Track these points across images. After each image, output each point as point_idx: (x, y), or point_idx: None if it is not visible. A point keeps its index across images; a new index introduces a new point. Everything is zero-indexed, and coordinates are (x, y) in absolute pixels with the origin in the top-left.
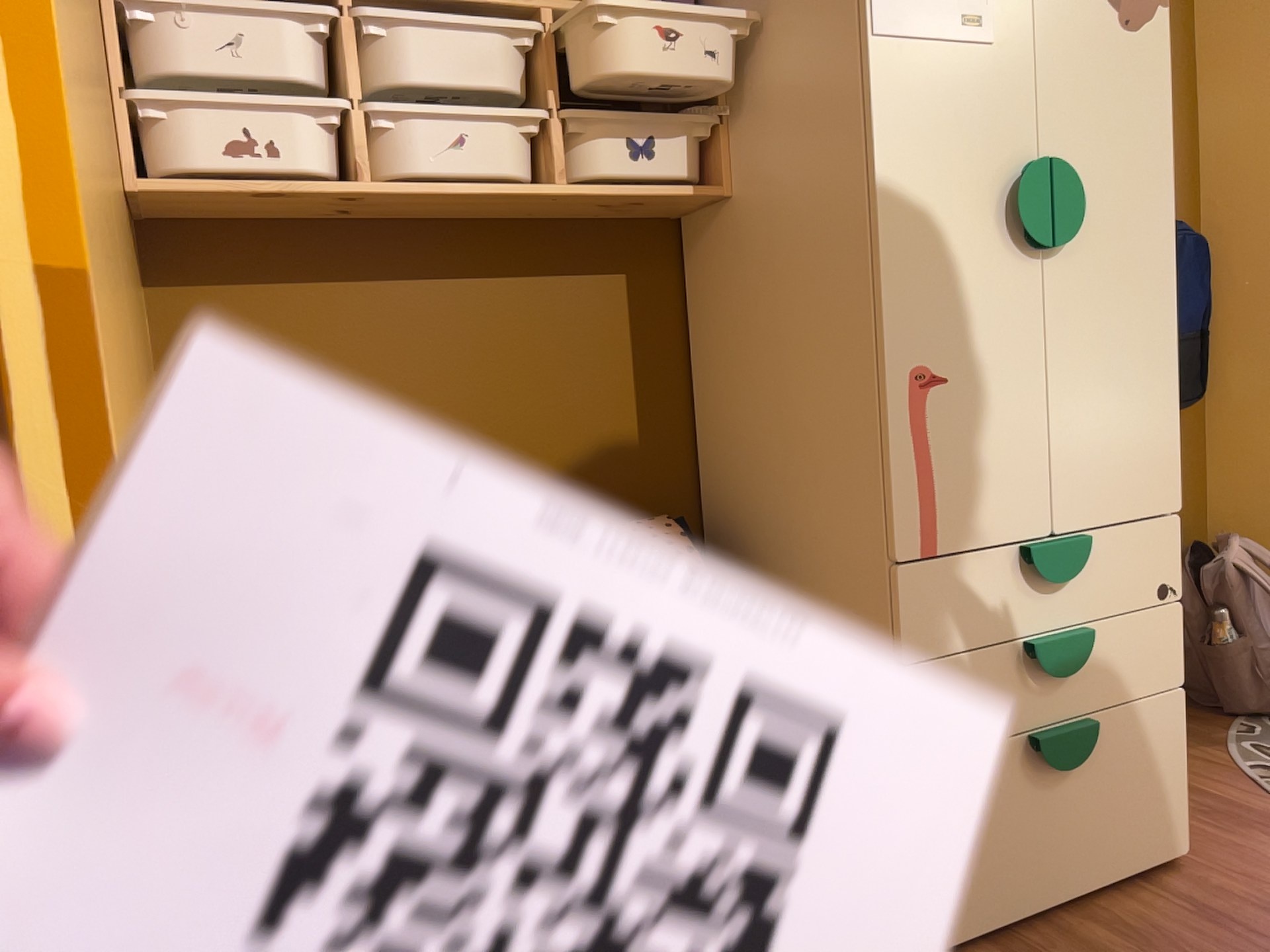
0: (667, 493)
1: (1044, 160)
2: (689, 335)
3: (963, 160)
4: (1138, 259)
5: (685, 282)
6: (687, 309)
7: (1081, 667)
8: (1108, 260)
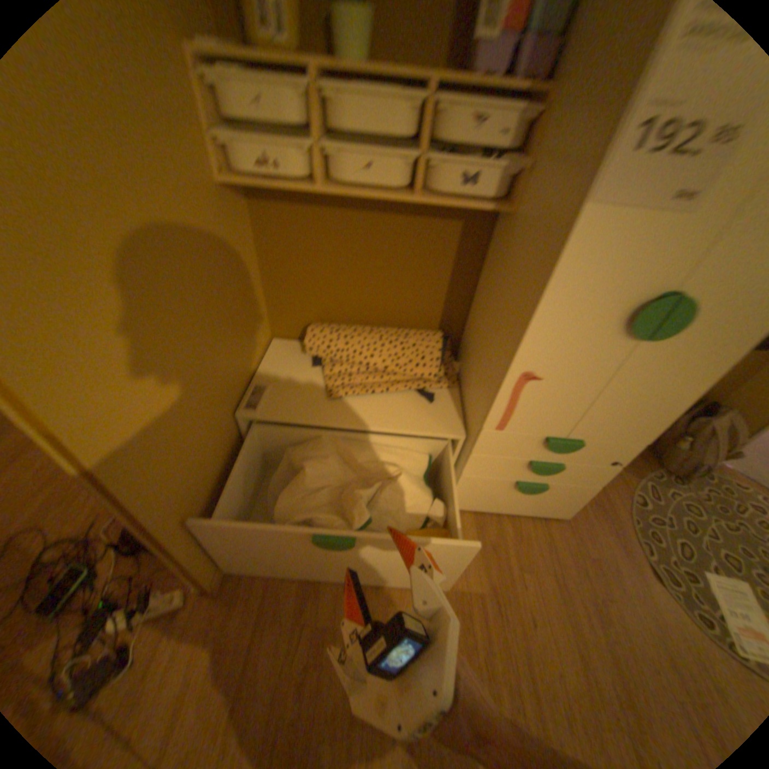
0: (450, 320)
1: (678, 294)
2: (484, 258)
3: (616, 284)
4: (713, 350)
5: (492, 233)
6: (488, 246)
7: (550, 475)
8: (689, 347)
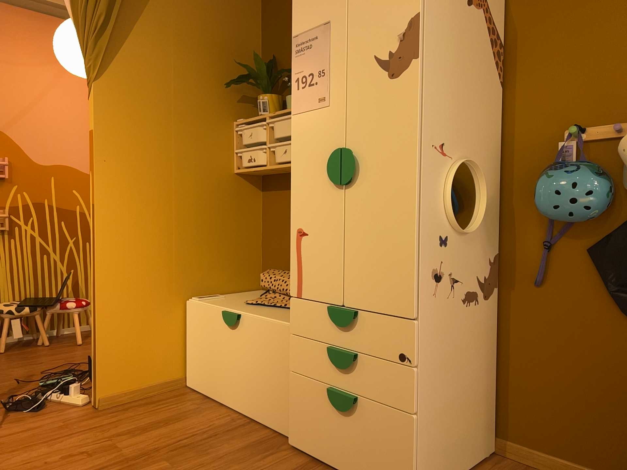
0: None
1: (342, 147)
2: None
3: (317, 152)
4: (393, 187)
5: None
6: None
7: (347, 369)
8: (376, 188)
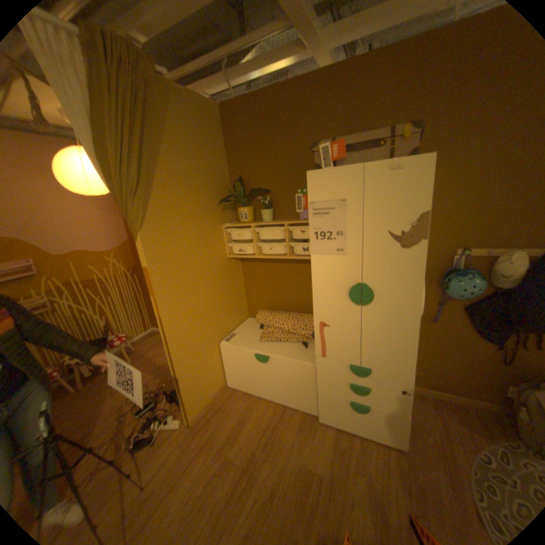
0: None
1: (361, 284)
2: None
3: (336, 281)
4: (401, 311)
5: None
6: None
7: (365, 396)
8: (388, 310)
